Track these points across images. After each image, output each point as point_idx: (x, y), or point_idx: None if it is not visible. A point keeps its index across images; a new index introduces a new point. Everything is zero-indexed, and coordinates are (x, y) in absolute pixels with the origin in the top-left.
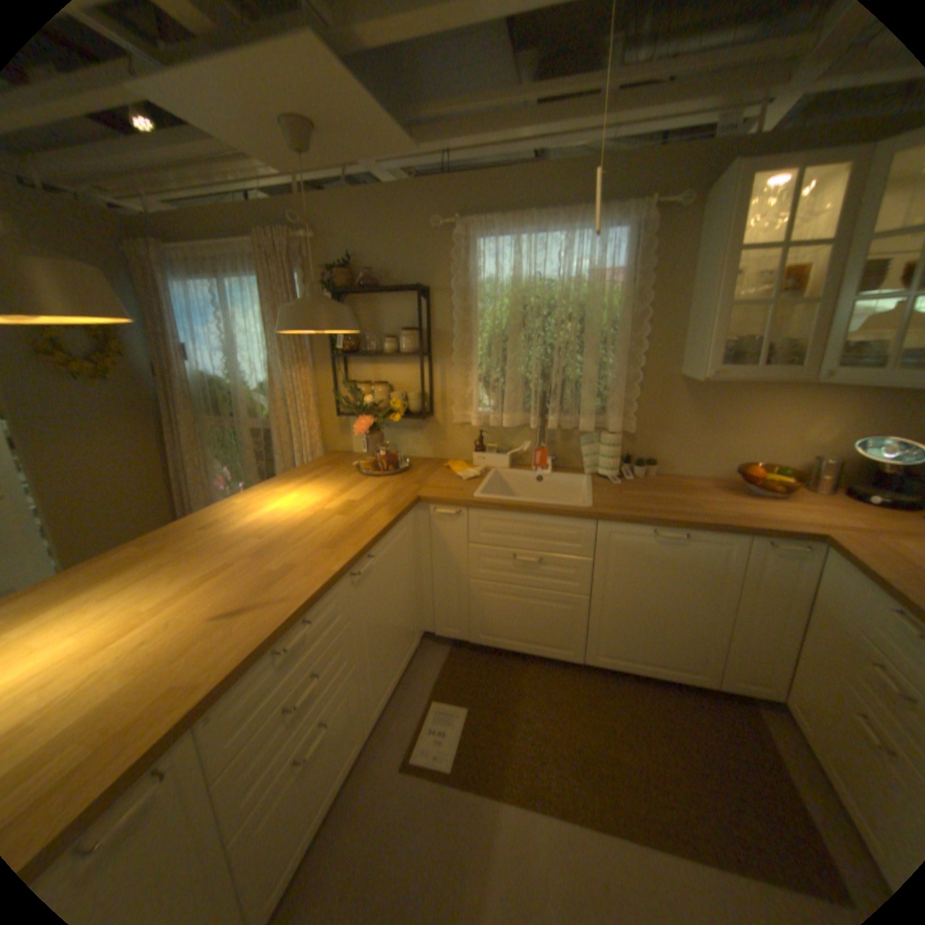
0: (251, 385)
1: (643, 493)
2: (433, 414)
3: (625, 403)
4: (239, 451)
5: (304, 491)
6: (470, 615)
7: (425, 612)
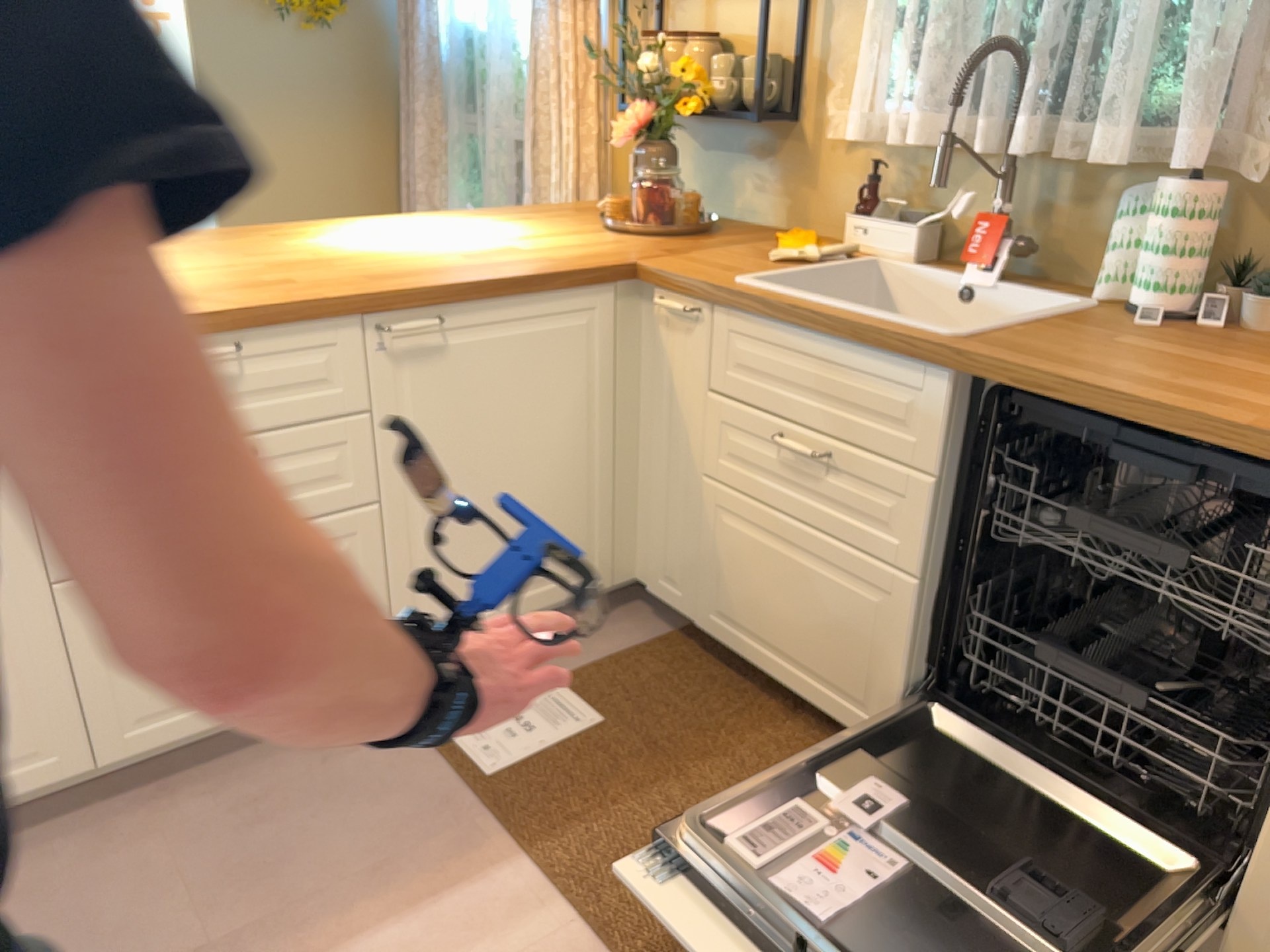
0: (520, 50)
1: (1178, 351)
2: (796, 117)
3: (1267, 90)
4: (487, 182)
5: (471, 228)
6: (701, 561)
7: (638, 536)
